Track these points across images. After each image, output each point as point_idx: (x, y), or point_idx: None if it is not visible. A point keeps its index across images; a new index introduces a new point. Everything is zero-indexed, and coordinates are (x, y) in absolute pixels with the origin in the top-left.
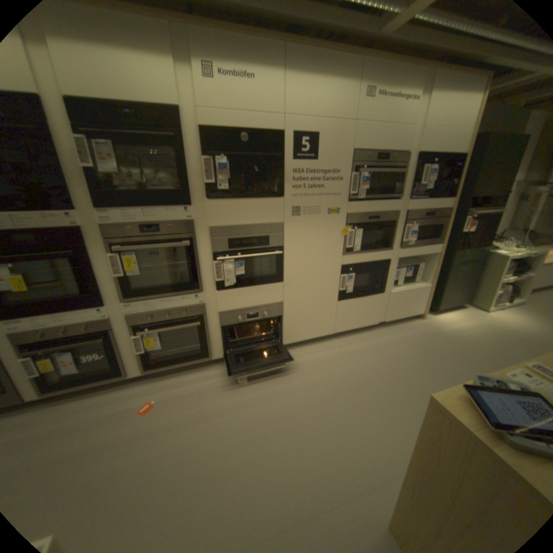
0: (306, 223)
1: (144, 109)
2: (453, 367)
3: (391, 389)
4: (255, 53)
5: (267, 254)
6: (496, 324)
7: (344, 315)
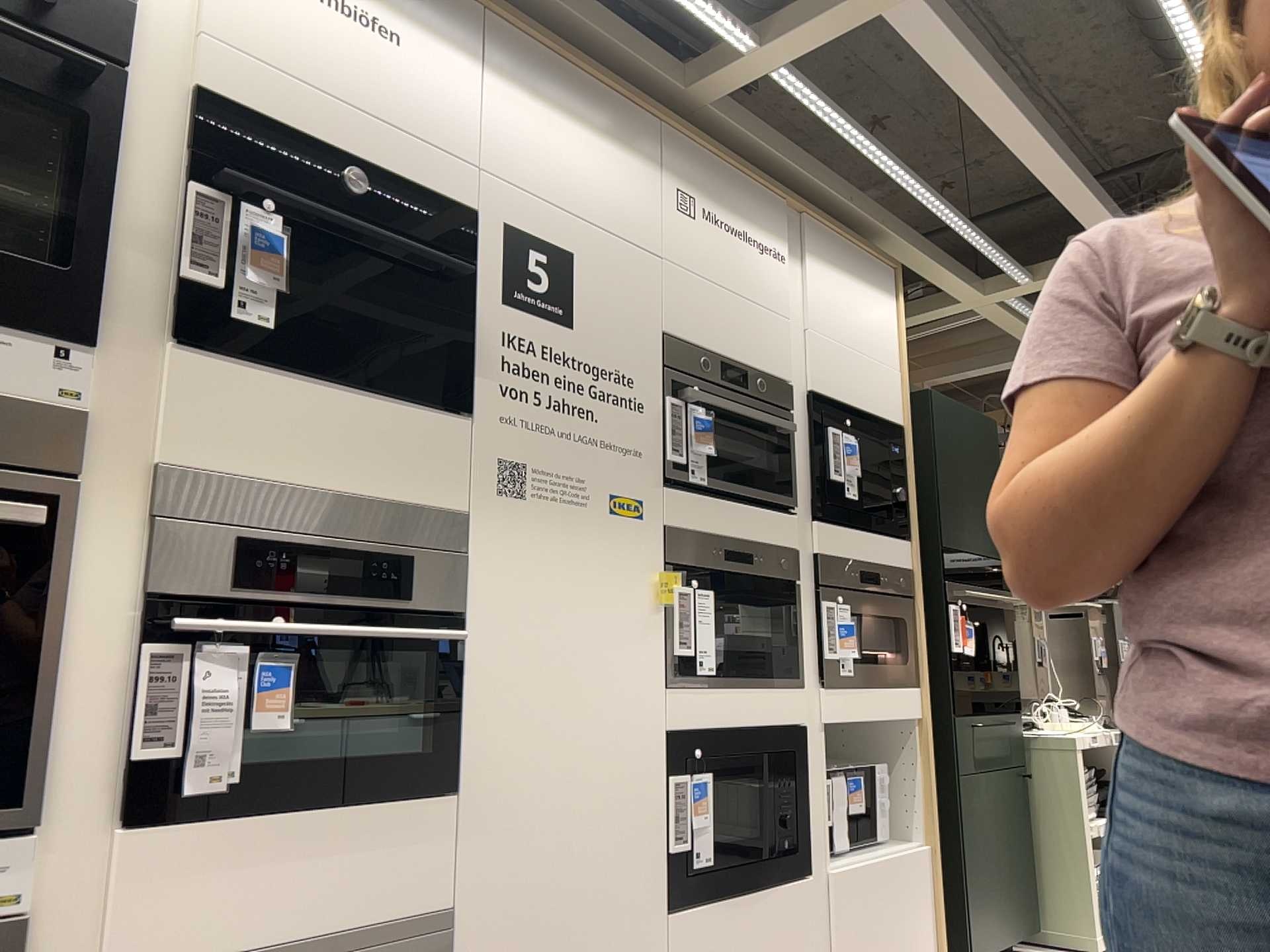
0: (544, 533)
1: None
2: None
3: None
4: None
5: (409, 634)
6: None
7: None
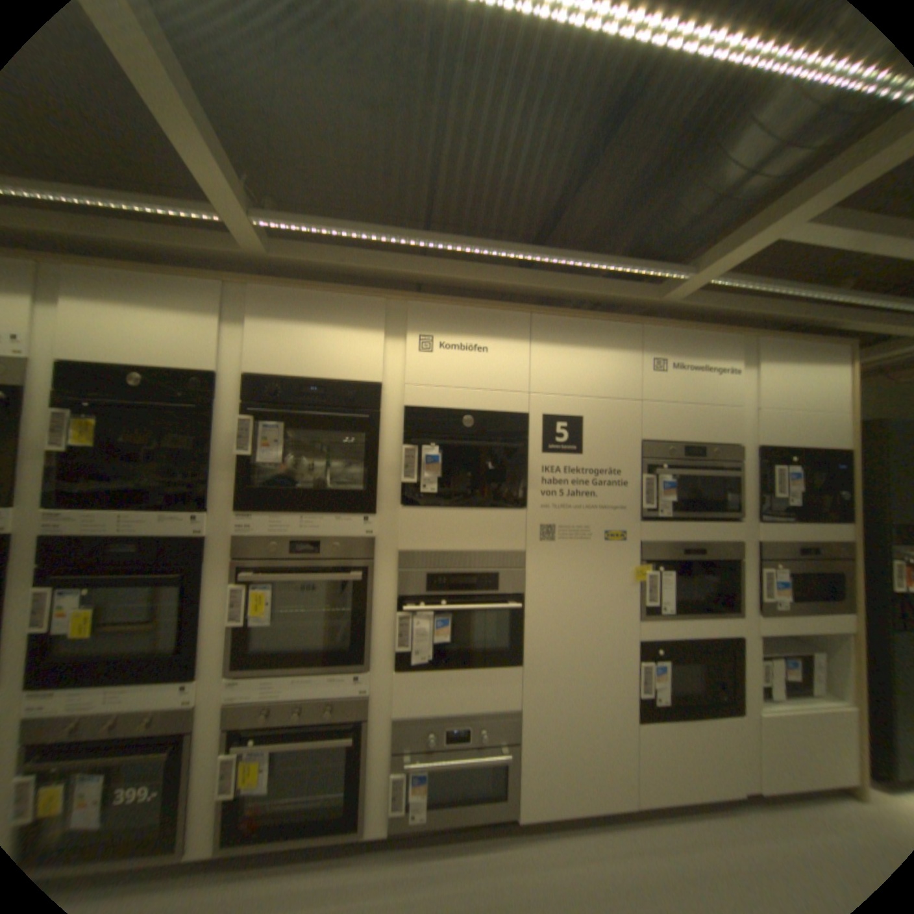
0: (566, 554)
1: (336, 387)
2: None
3: None
4: (491, 325)
5: (494, 607)
6: None
7: (660, 763)
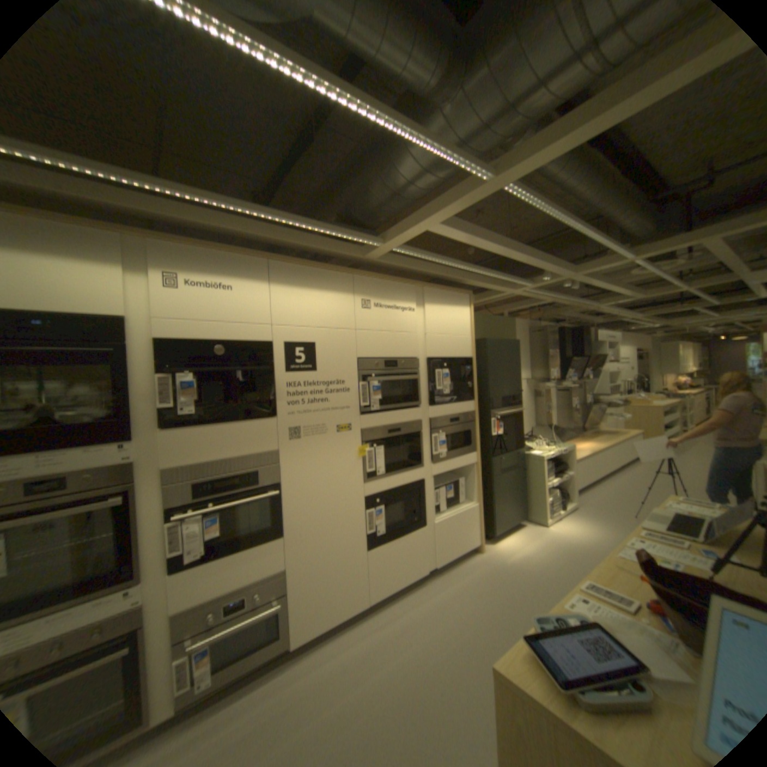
0: (310, 447)
1: (68, 320)
2: (530, 616)
3: (463, 680)
4: (234, 267)
5: (256, 499)
6: (558, 542)
7: (380, 572)
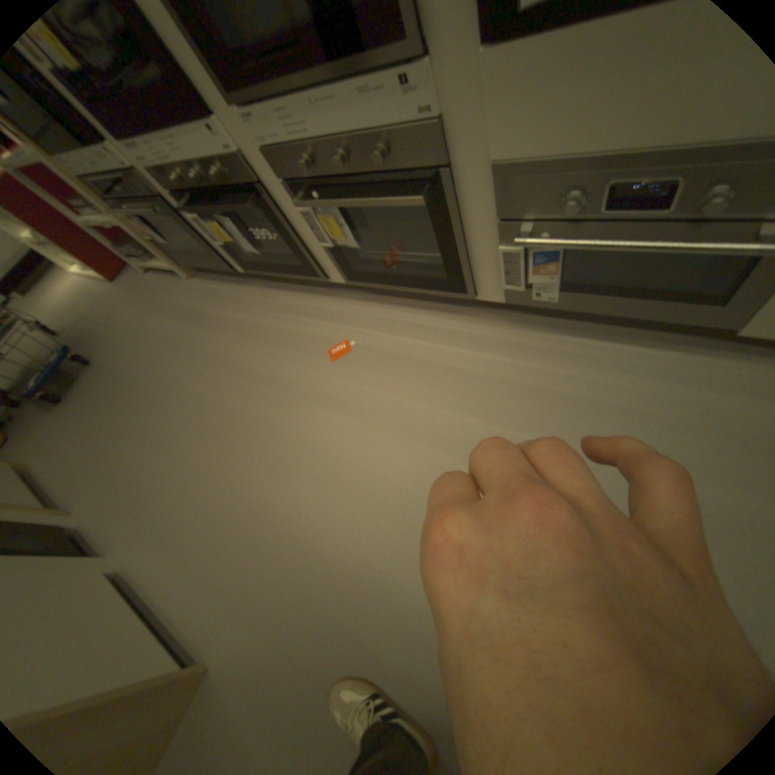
0: None
1: None
2: None
3: None
4: None
5: None
6: None
7: None
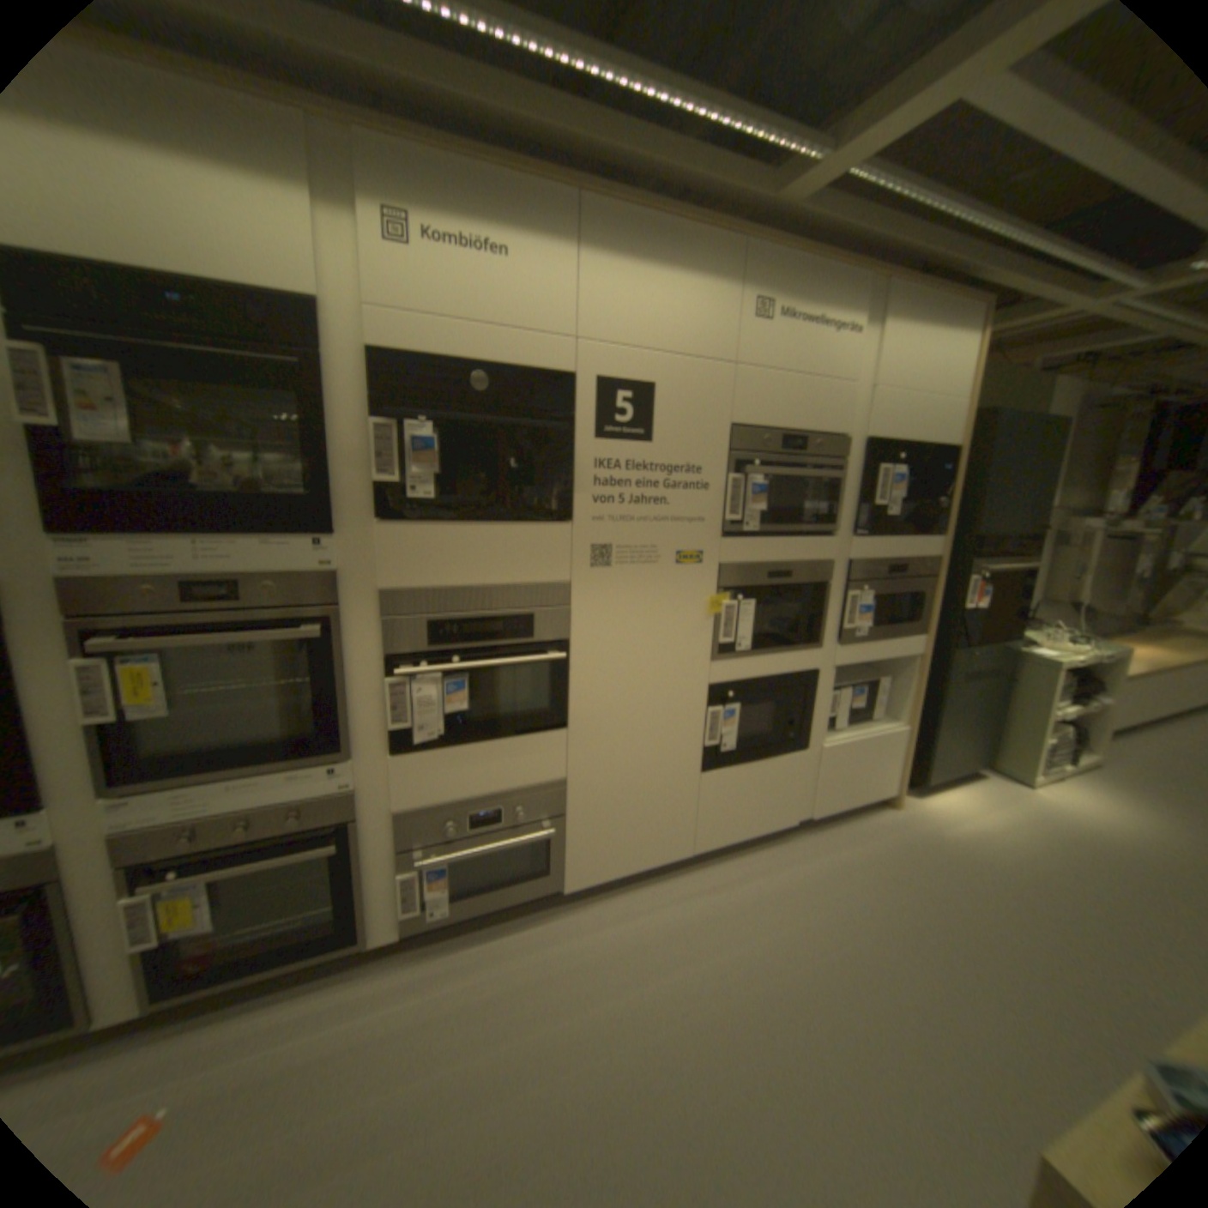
0: (624, 585)
1: (221, 297)
2: (988, 941)
3: (850, 1018)
4: (512, 204)
5: (528, 660)
6: (1055, 820)
7: (718, 808)
